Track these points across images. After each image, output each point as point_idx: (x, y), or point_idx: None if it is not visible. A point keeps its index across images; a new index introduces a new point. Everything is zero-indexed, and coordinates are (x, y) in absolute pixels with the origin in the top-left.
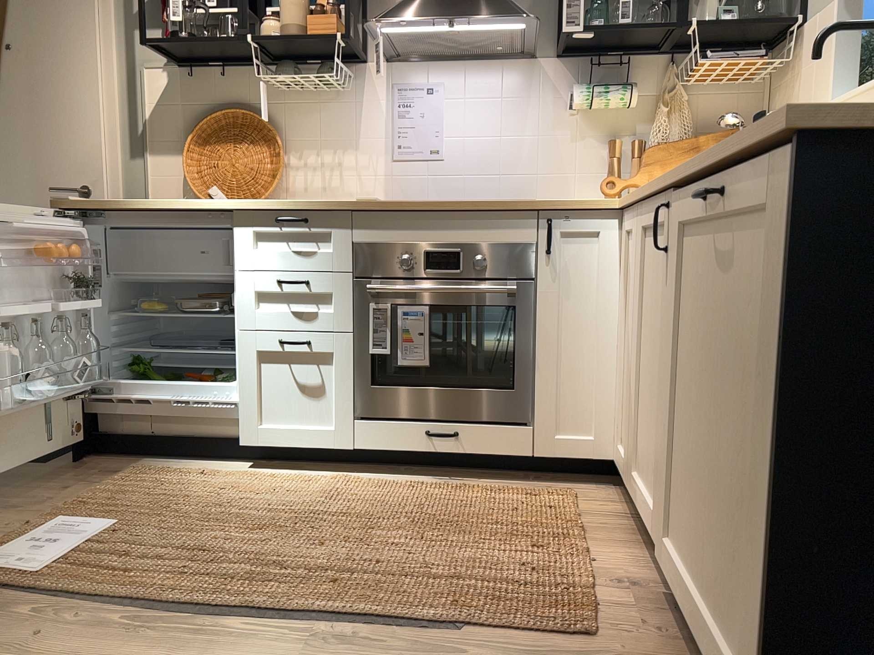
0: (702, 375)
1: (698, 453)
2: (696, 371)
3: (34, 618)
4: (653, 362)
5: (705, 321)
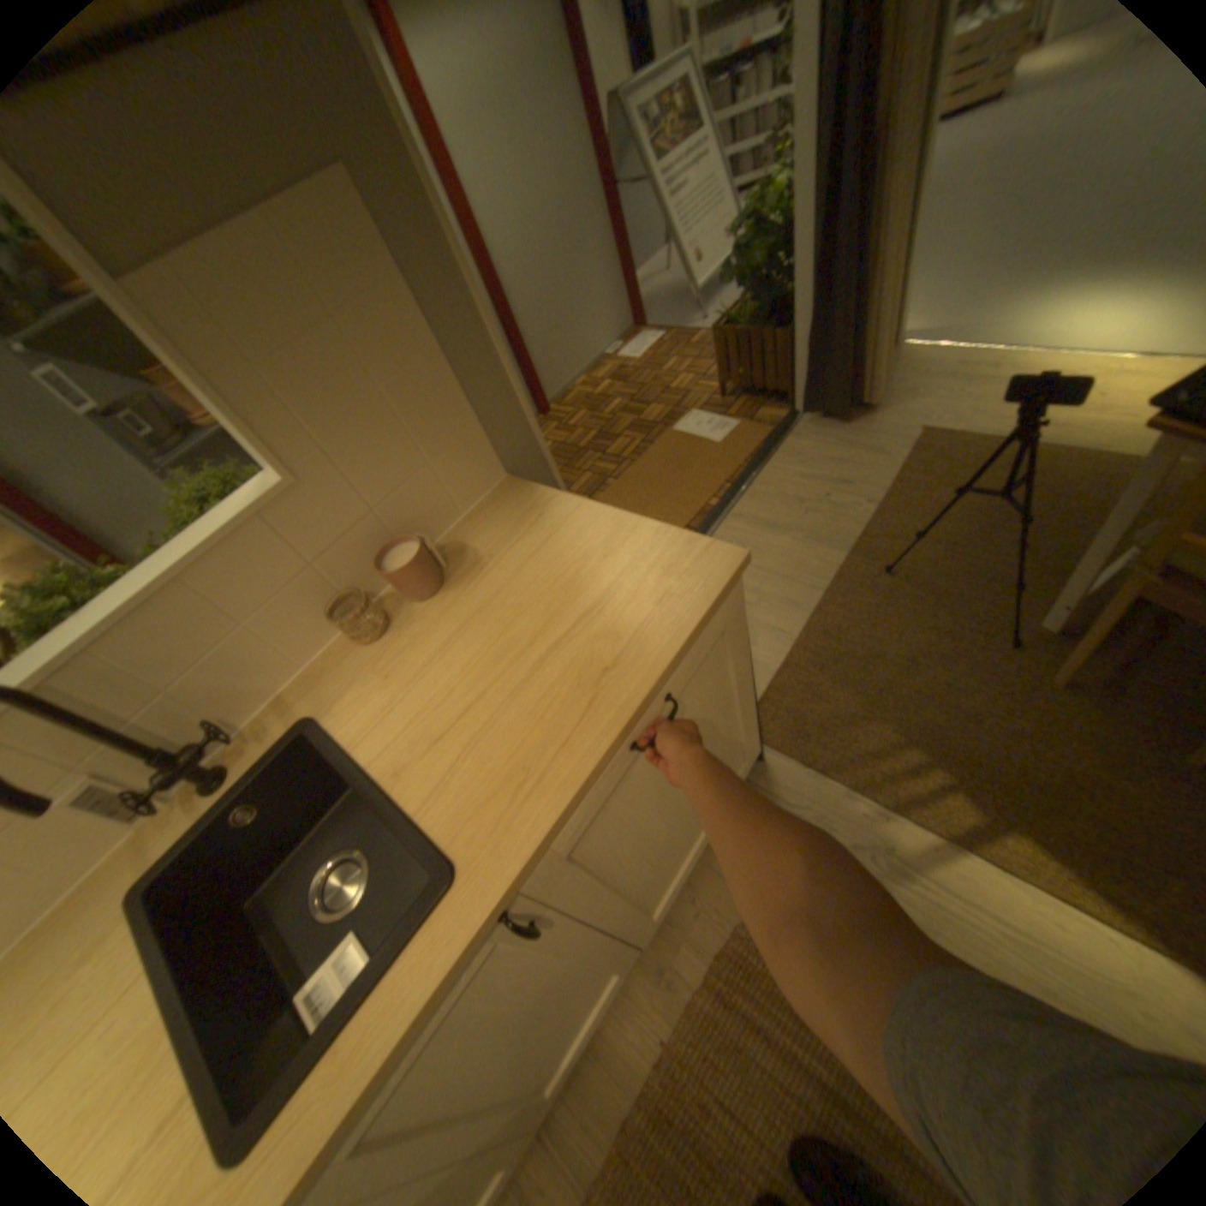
0: (644, 833)
1: (659, 852)
2: (632, 852)
3: None
4: (509, 1054)
5: (633, 817)
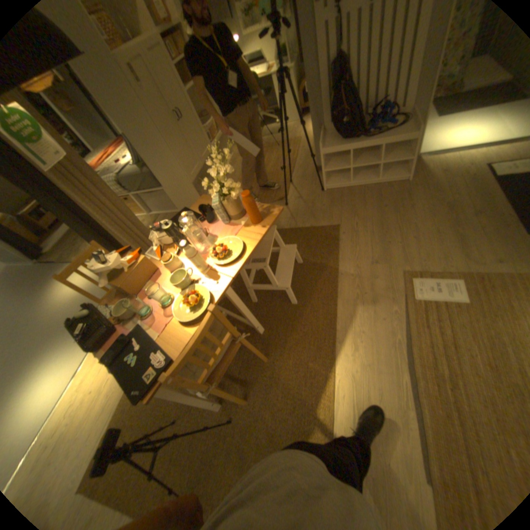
0: None
1: None
2: None
3: (397, 311)
4: None
5: None
